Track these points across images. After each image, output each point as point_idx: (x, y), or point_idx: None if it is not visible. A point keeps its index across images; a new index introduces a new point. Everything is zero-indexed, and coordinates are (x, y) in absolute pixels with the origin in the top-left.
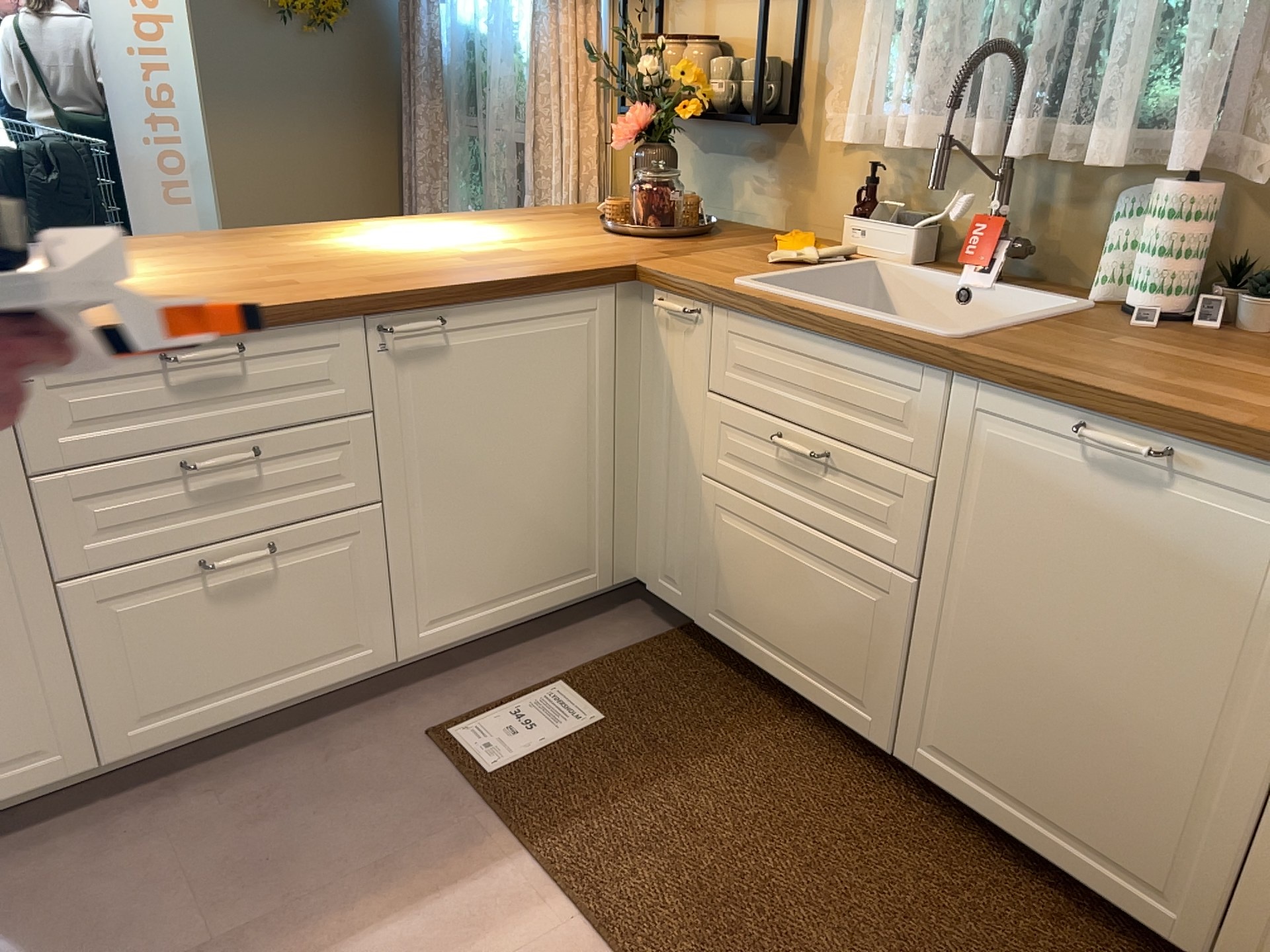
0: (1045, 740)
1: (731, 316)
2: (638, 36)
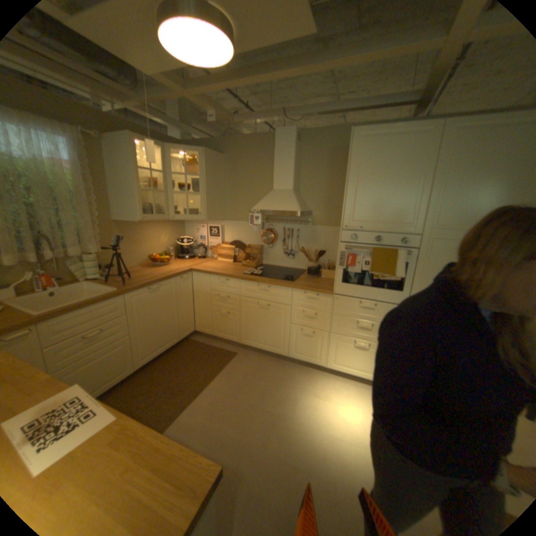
0: (156, 337)
1: (48, 323)
2: None
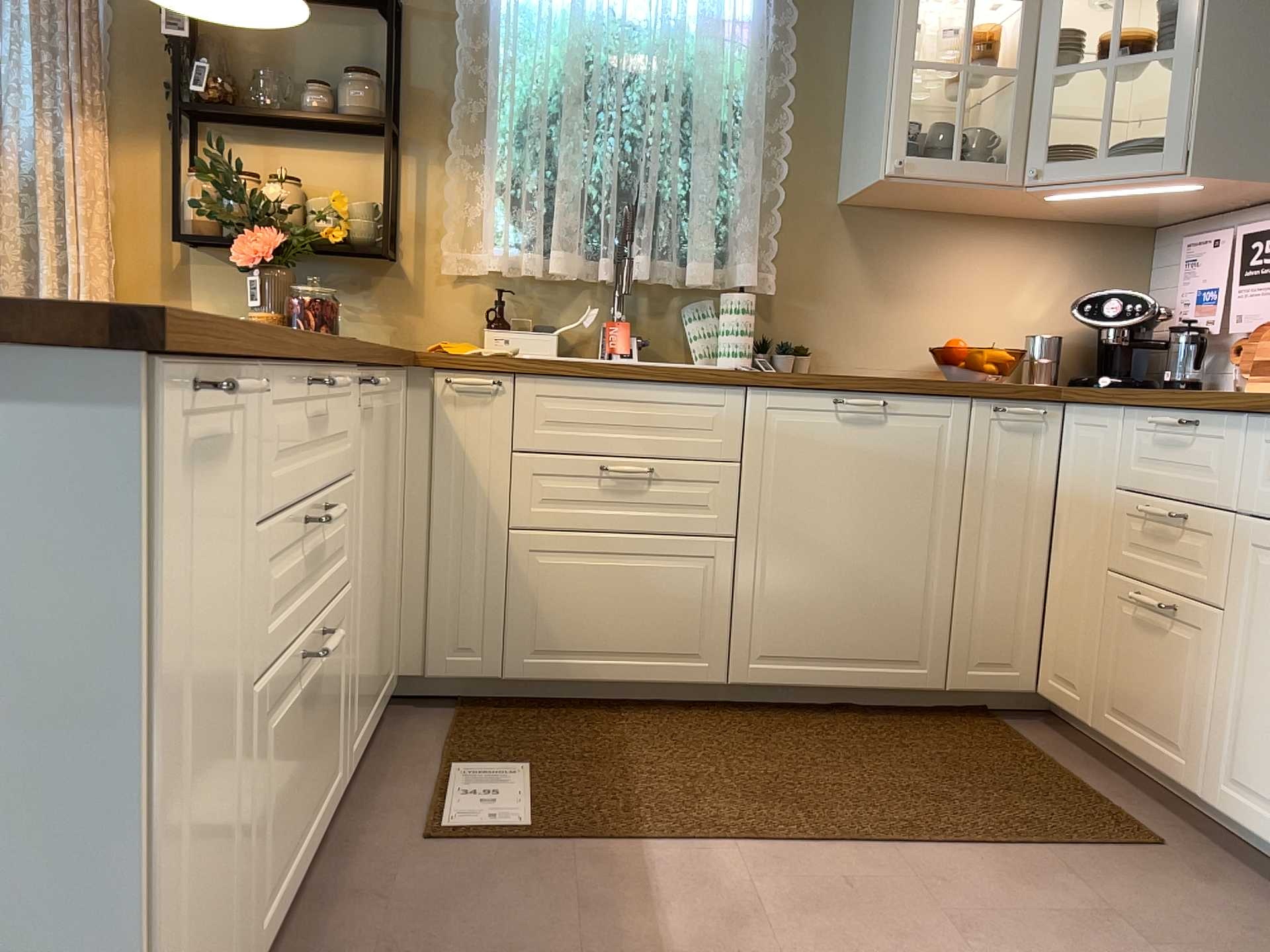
0: (840, 605)
1: (538, 382)
2: (230, 166)
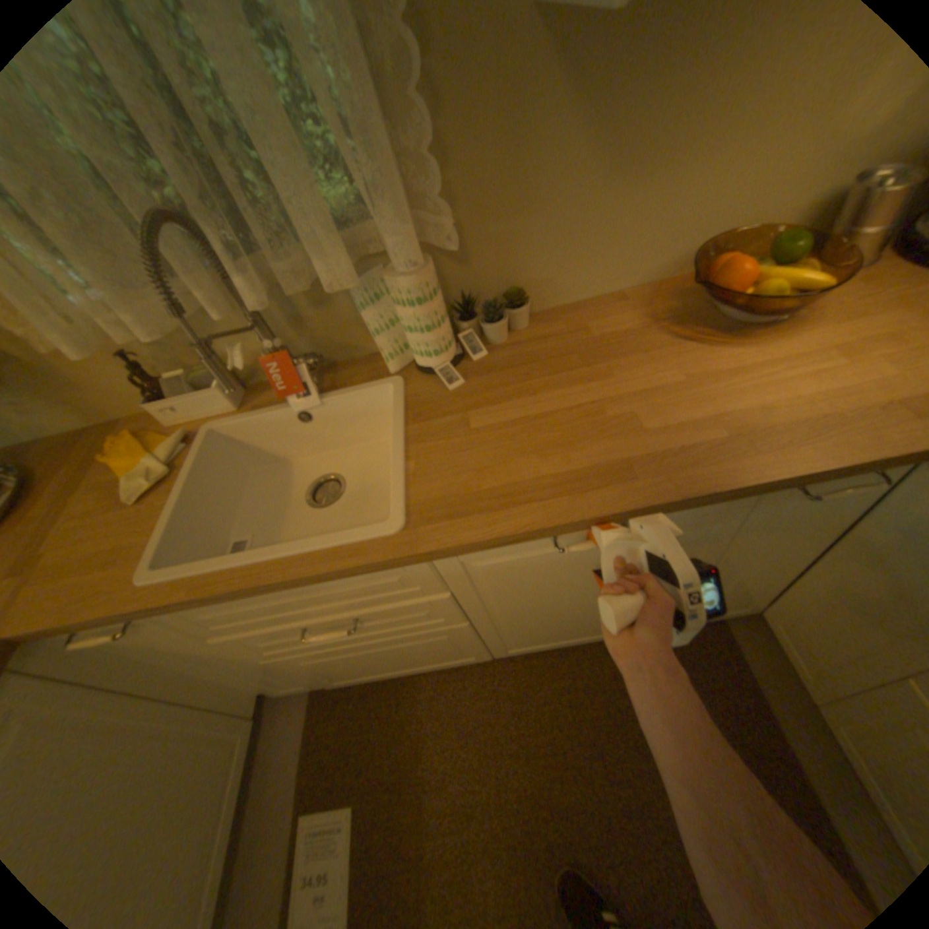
0: (579, 624)
1: (167, 612)
2: None
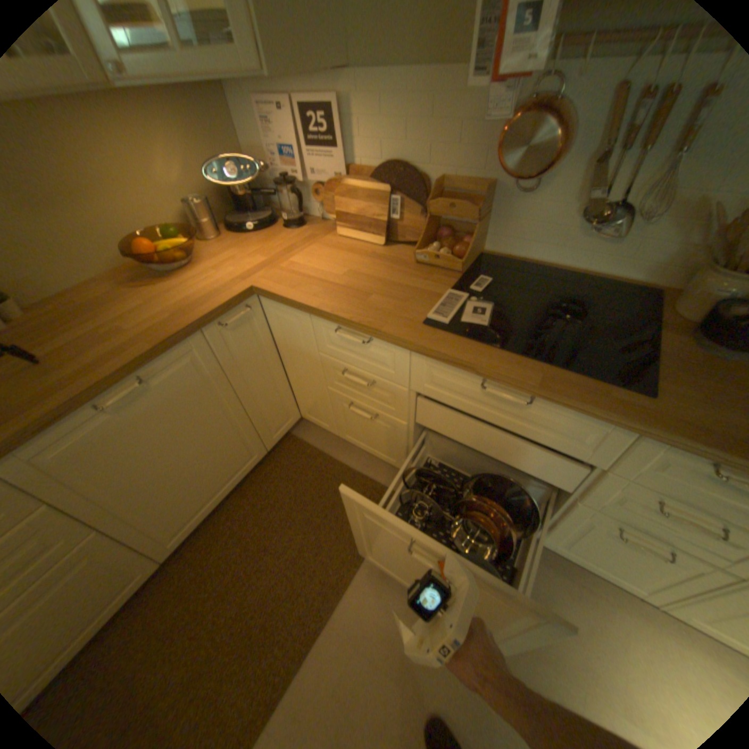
0: (196, 482)
1: None
2: None
